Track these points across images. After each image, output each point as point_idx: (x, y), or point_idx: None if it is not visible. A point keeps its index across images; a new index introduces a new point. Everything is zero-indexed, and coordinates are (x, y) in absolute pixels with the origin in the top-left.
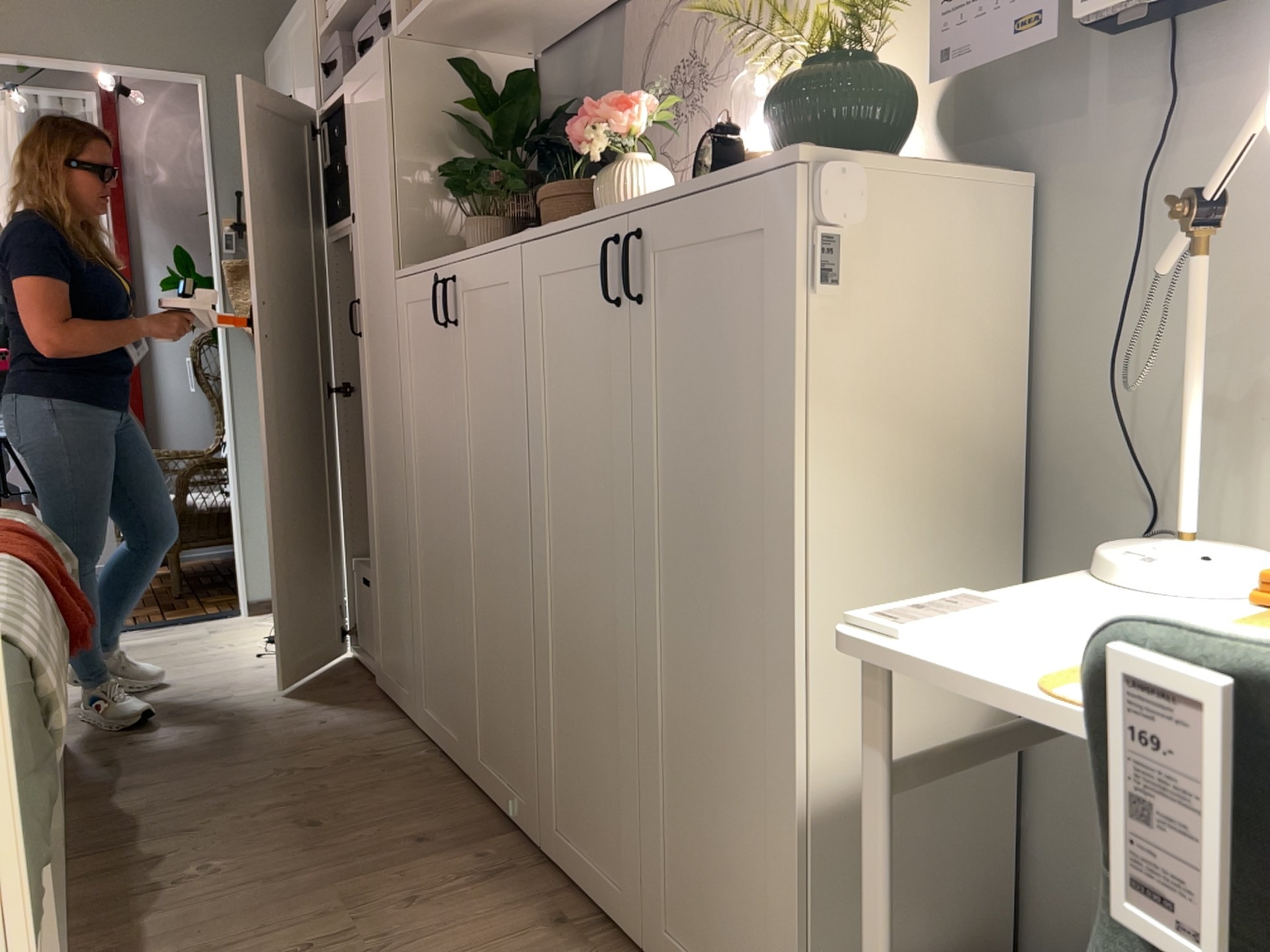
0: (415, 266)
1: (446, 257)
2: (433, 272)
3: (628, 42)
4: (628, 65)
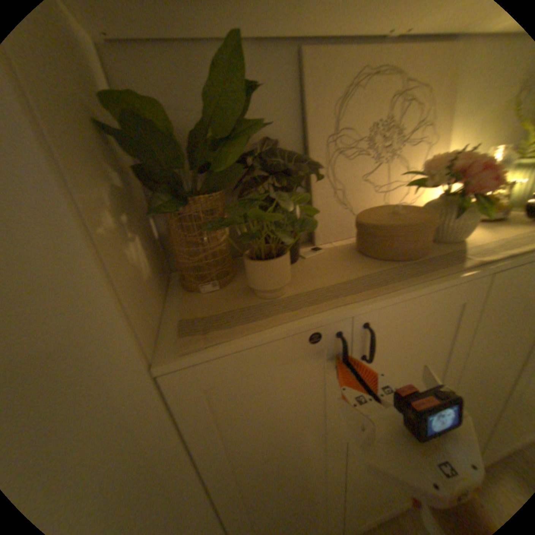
0: (207, 339)
1: (327, 309)
2: (312, 330)
3: (309, 85)
4: (310, 105)
